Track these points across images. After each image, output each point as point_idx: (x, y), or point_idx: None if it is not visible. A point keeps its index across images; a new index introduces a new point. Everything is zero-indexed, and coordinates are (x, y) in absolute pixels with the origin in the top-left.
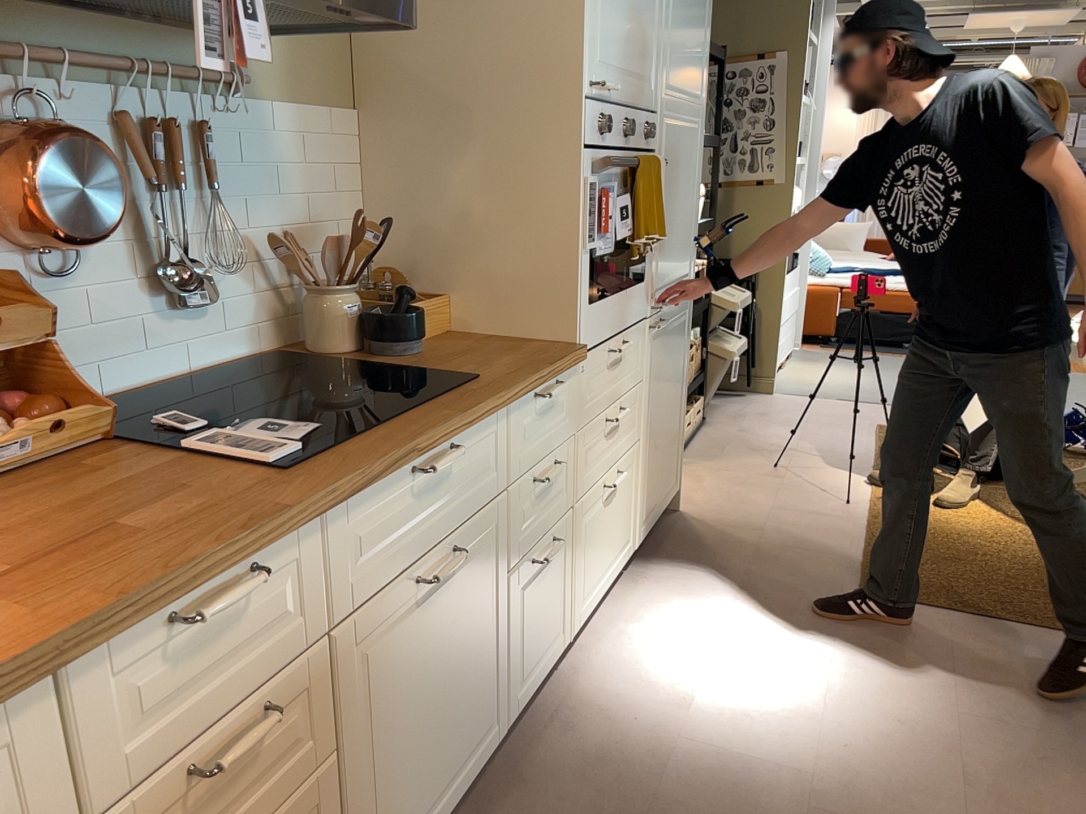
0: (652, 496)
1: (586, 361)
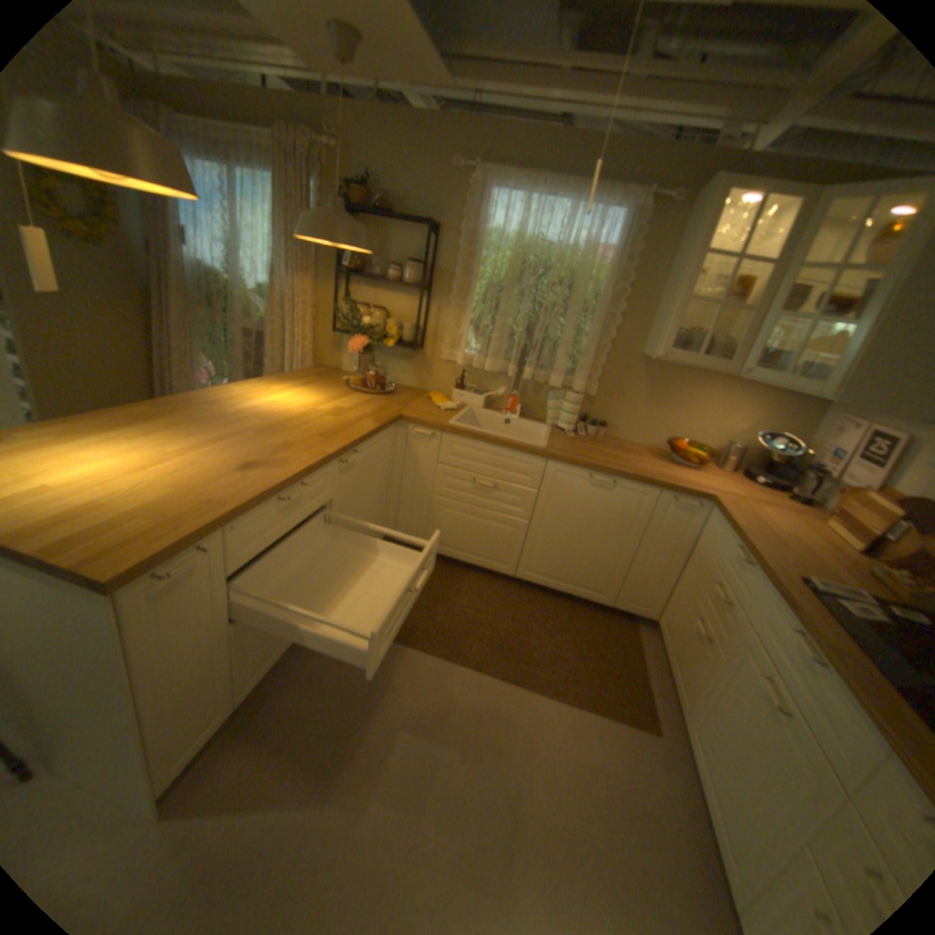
0: None
1: None
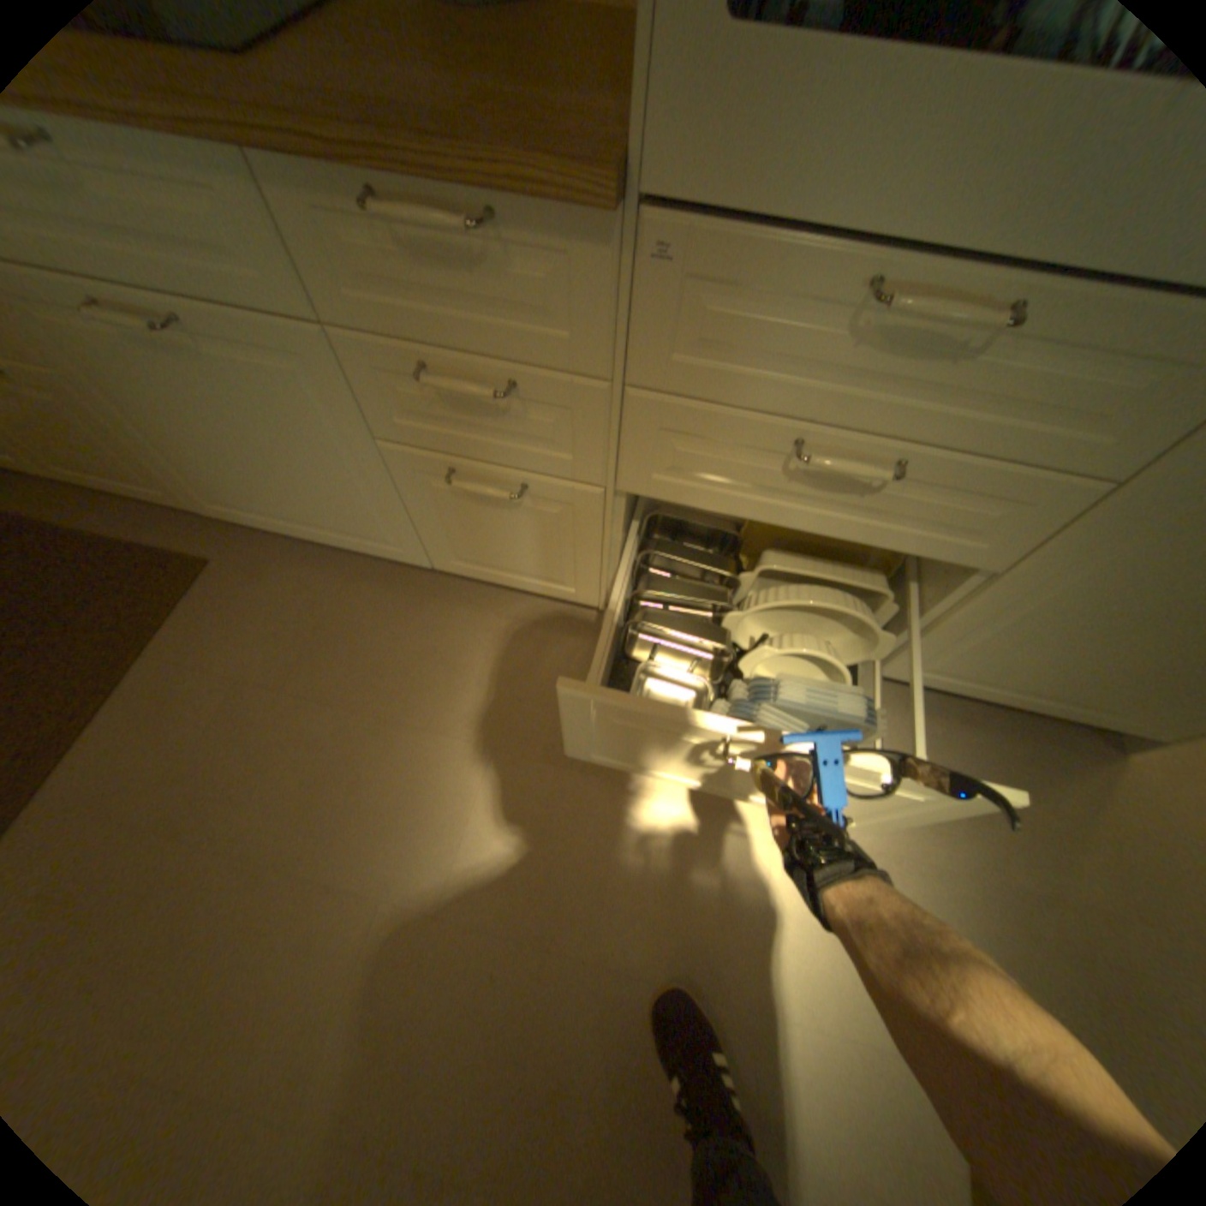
0: (997, 672)
1: (689, 234)
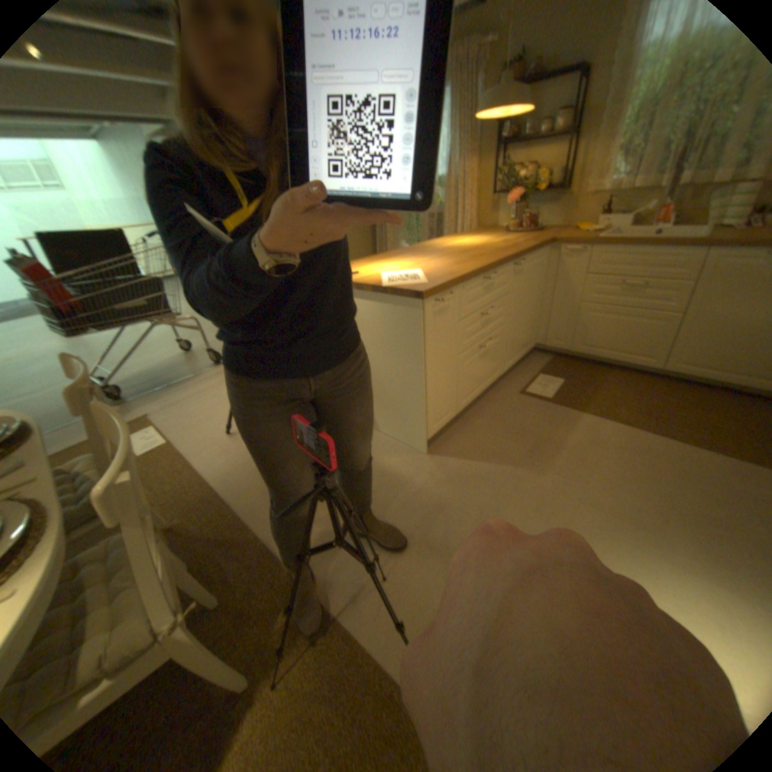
0: None
1: None
